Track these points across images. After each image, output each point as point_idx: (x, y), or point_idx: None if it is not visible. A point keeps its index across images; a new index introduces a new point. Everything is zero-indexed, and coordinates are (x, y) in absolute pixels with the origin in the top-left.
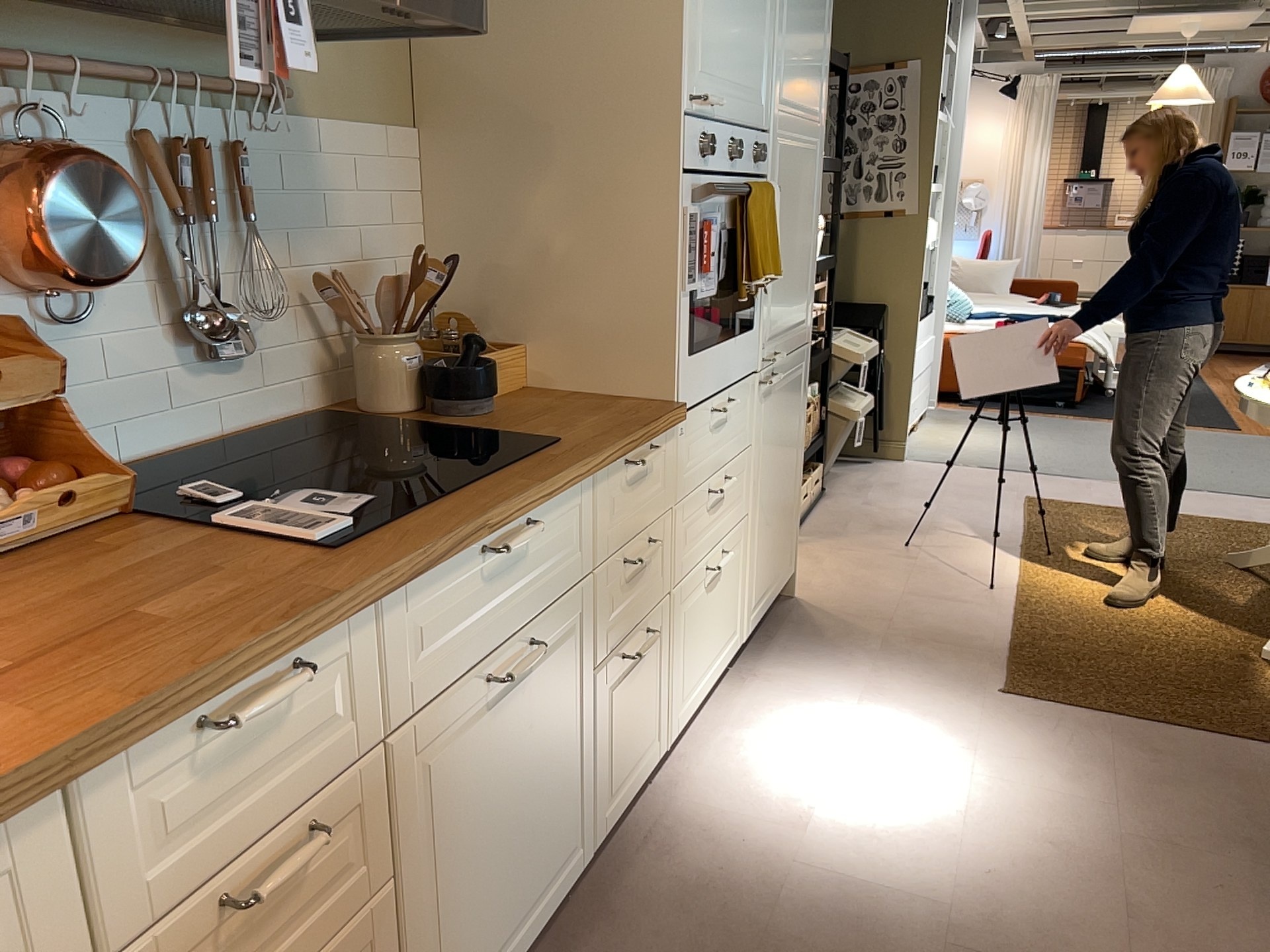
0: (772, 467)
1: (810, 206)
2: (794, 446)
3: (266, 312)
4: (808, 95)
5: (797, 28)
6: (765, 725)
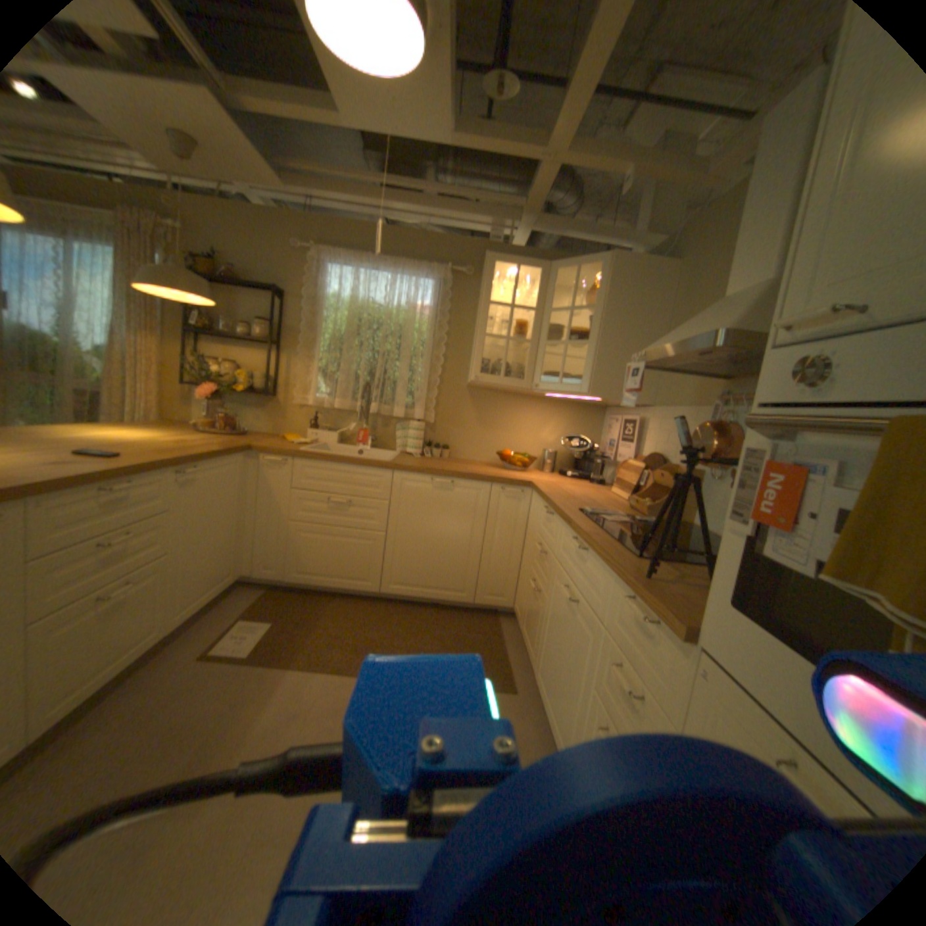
0: None
1: None
2: None
3: None
4: None
5: None
6: None
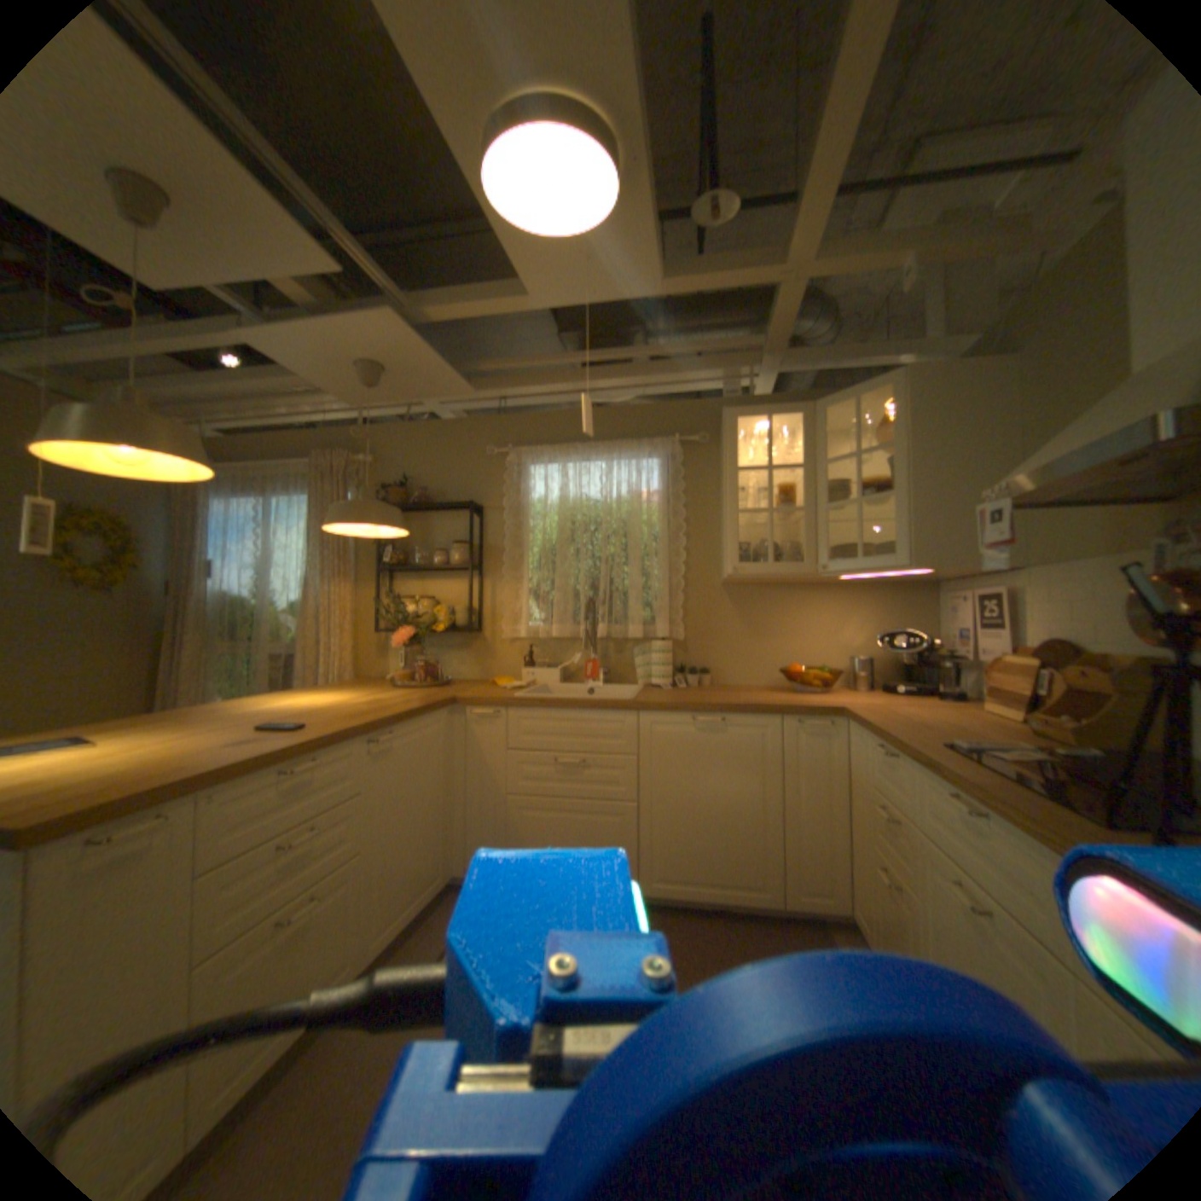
0: None
1: None
2: None
3: None
4: None
5: None
6: None
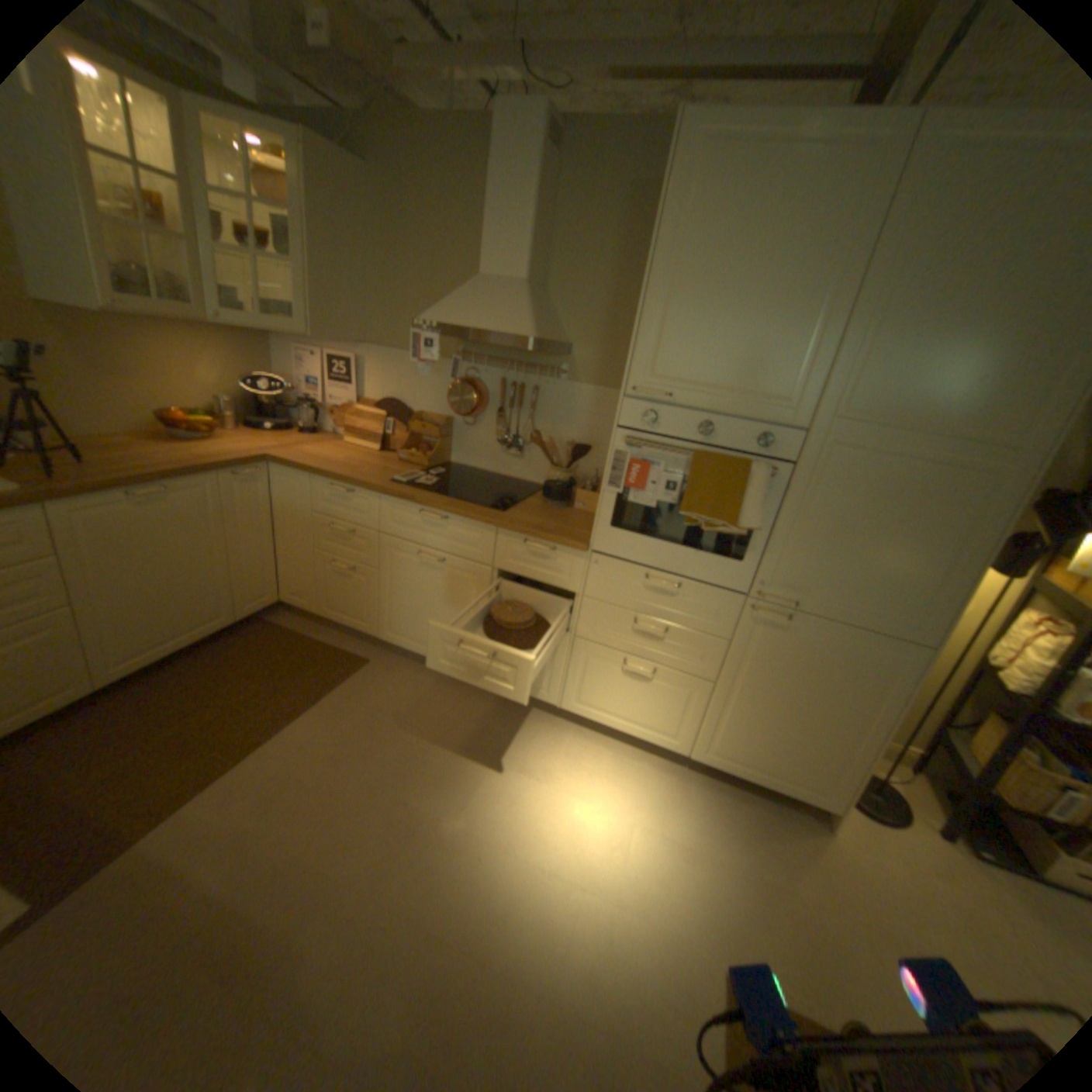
0: (779, 687)
1: (957, 518)
2: (857, 712)
3: (528, 443)
4: (966, 410)
5: (922, 343)
6: (619, 775)
